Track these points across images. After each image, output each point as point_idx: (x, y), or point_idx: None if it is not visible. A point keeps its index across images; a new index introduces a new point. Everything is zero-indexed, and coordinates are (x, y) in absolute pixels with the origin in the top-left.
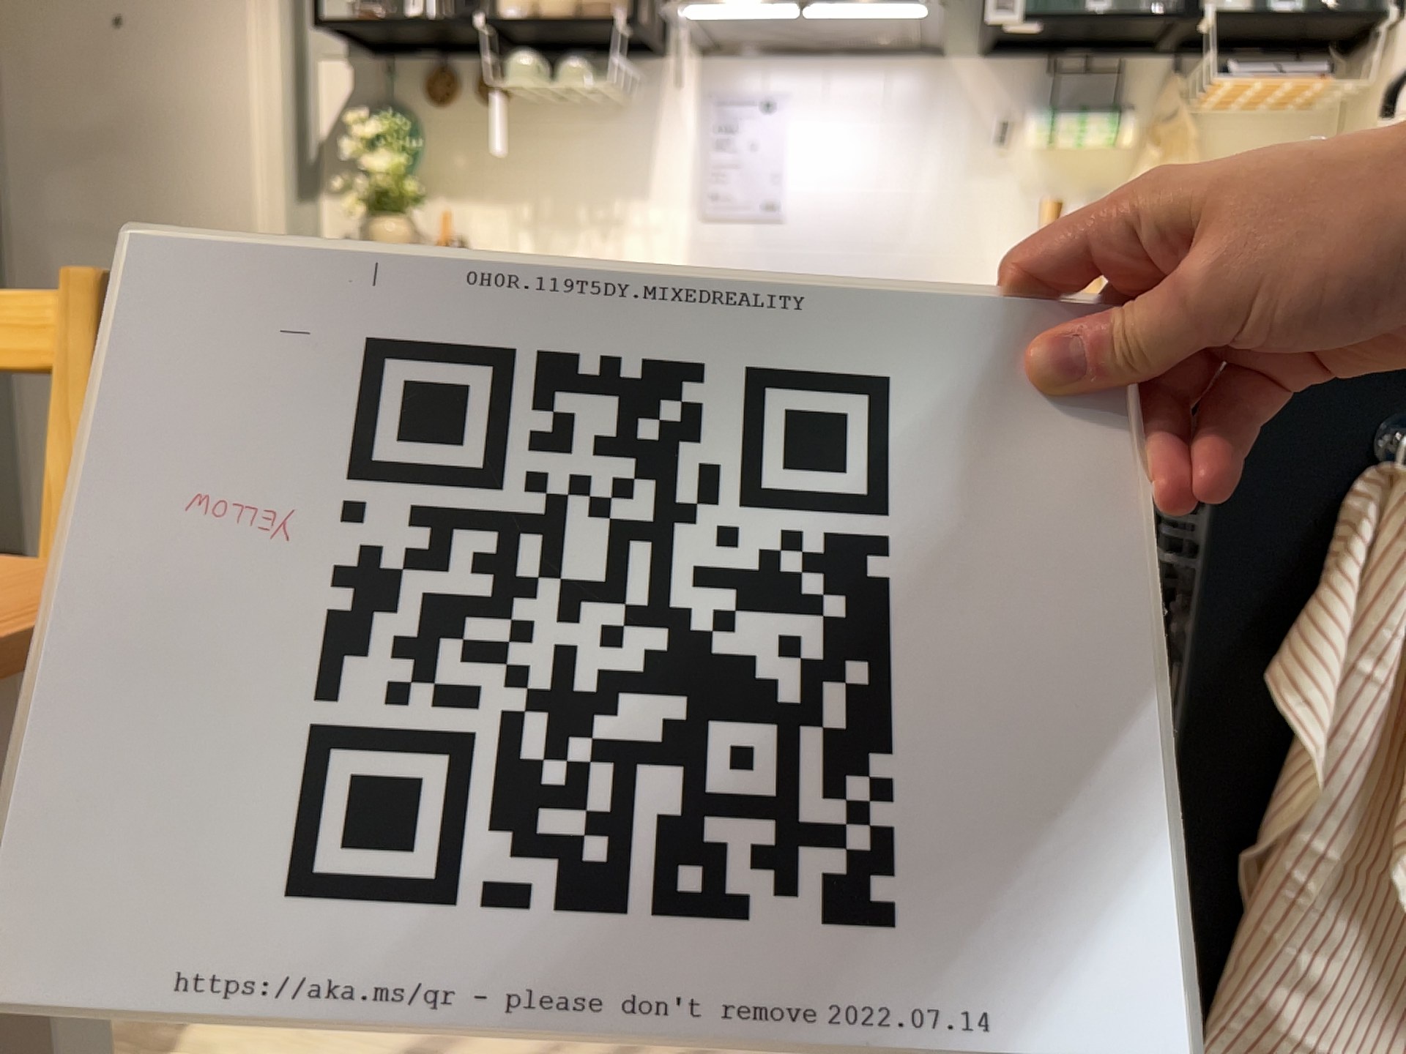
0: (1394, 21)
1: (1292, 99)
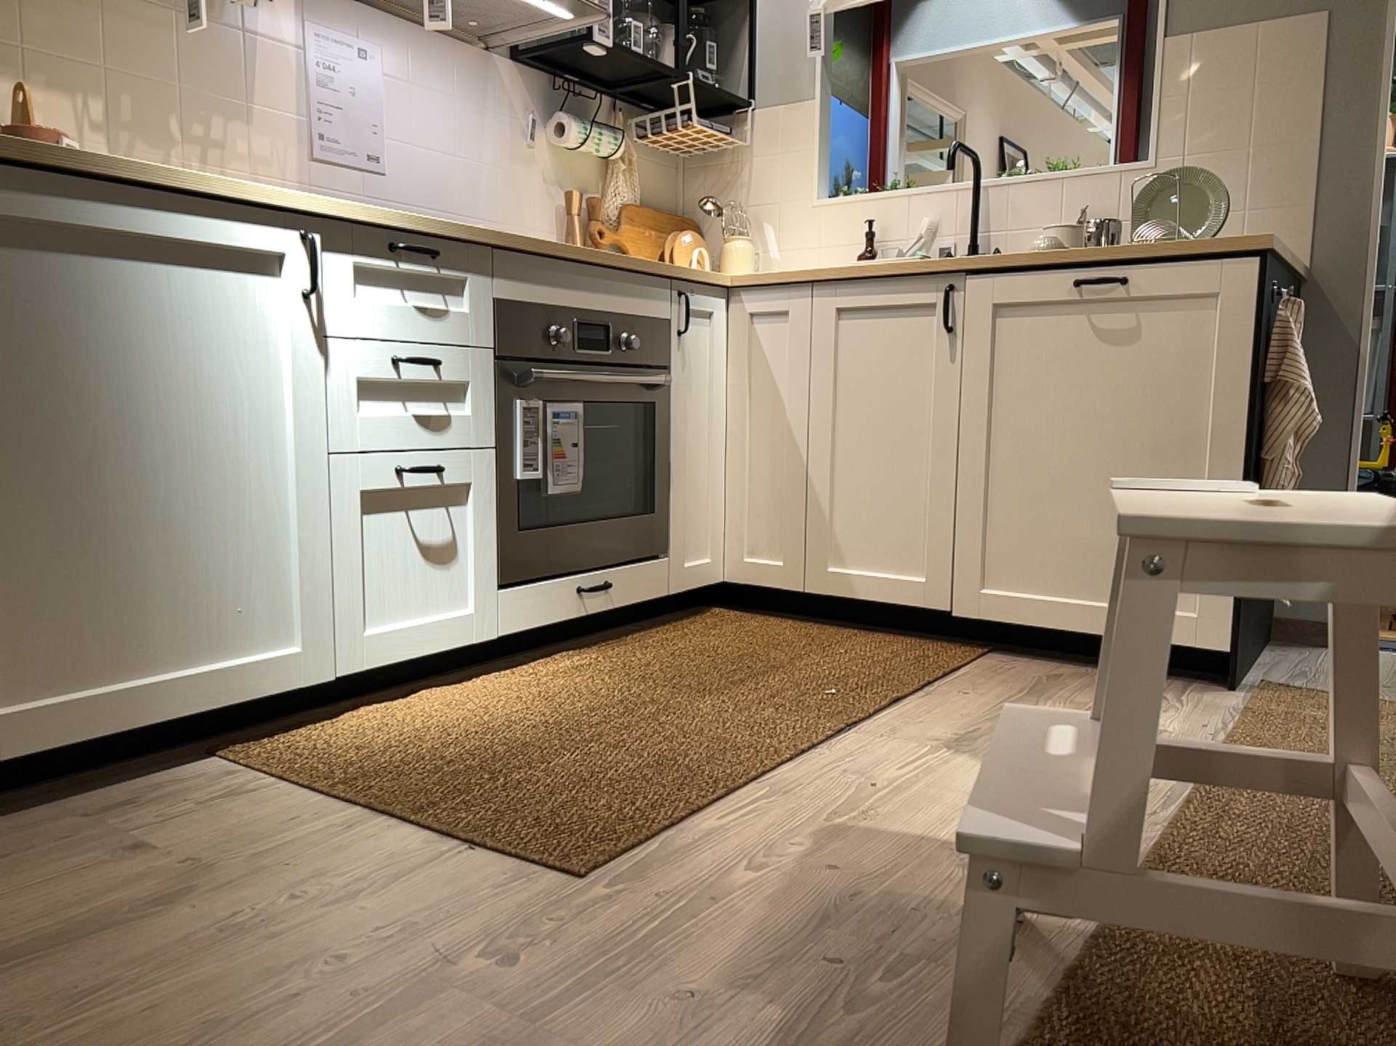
0: (741, 109)
1: (699, 145)
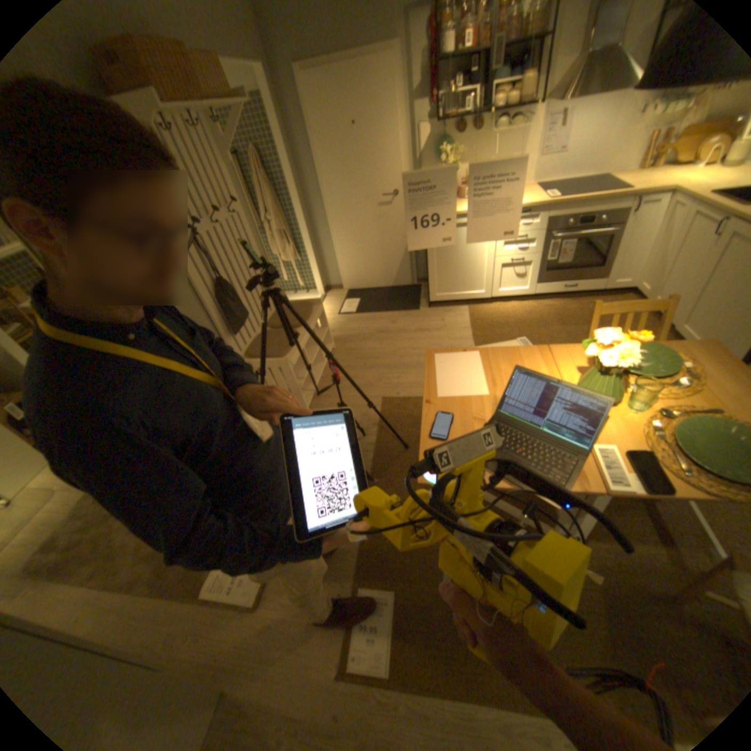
0: None
1: None
